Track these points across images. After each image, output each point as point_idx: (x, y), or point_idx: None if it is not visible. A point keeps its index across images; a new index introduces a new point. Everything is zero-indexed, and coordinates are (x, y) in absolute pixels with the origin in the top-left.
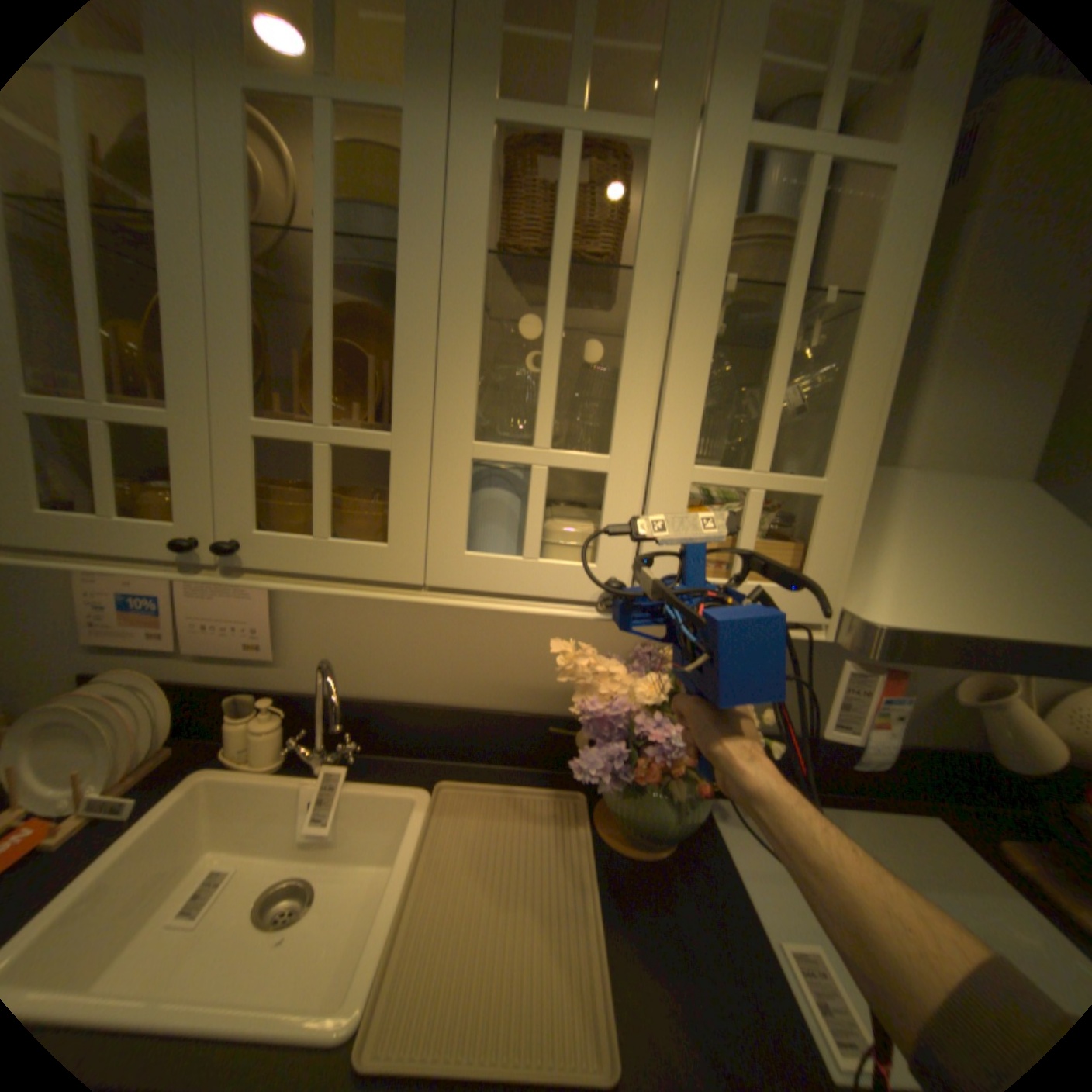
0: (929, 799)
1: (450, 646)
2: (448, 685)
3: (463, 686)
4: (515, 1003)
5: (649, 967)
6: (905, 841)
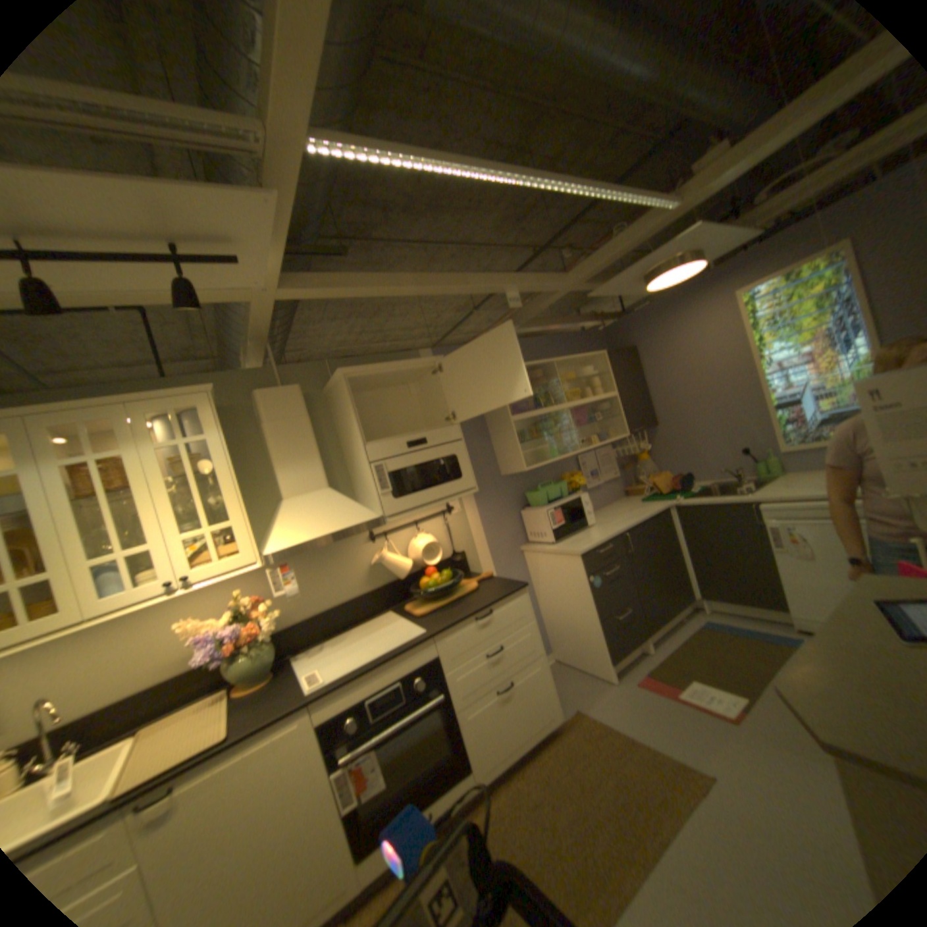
0: (389, 608)
1: (123, 662)
2: (129, 683)
3: (138, 679)
4: (184, 751)
5: (246, 713)
6: (374, 627)
